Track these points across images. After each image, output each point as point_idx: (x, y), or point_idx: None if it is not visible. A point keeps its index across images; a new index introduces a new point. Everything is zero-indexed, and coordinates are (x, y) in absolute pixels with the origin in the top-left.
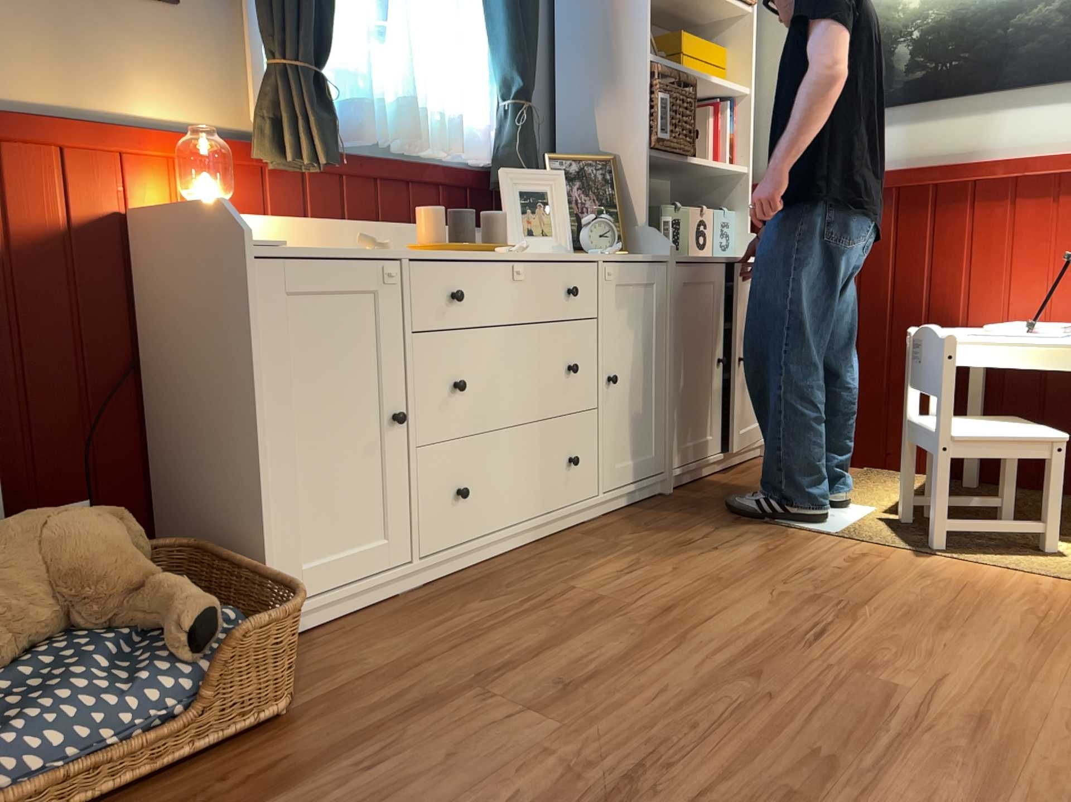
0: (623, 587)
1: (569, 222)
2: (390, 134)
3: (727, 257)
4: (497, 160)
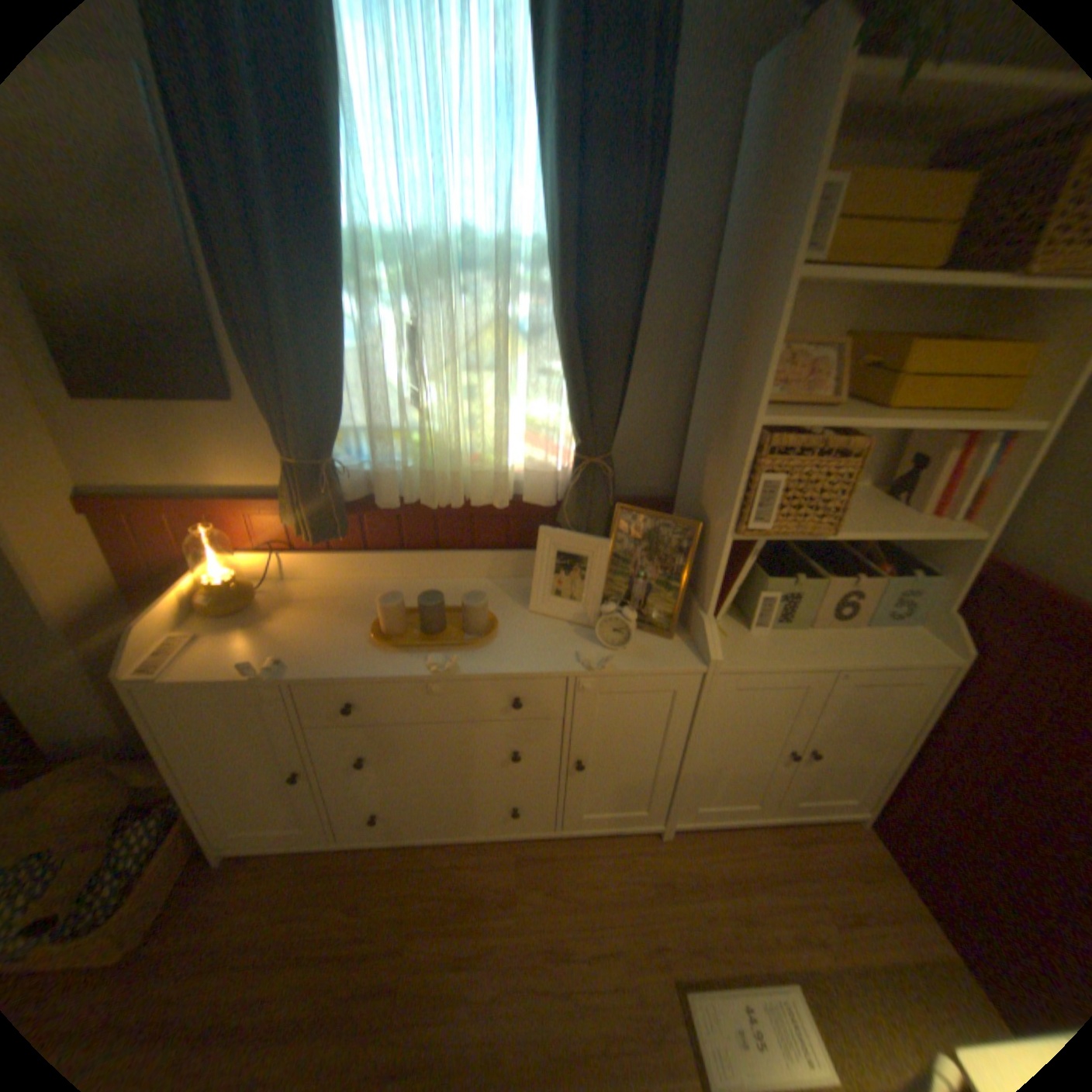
0: (426, 990)
1: (599, 598)
2: (429, 489)
3: (859, 658)
4: (564, 503)
